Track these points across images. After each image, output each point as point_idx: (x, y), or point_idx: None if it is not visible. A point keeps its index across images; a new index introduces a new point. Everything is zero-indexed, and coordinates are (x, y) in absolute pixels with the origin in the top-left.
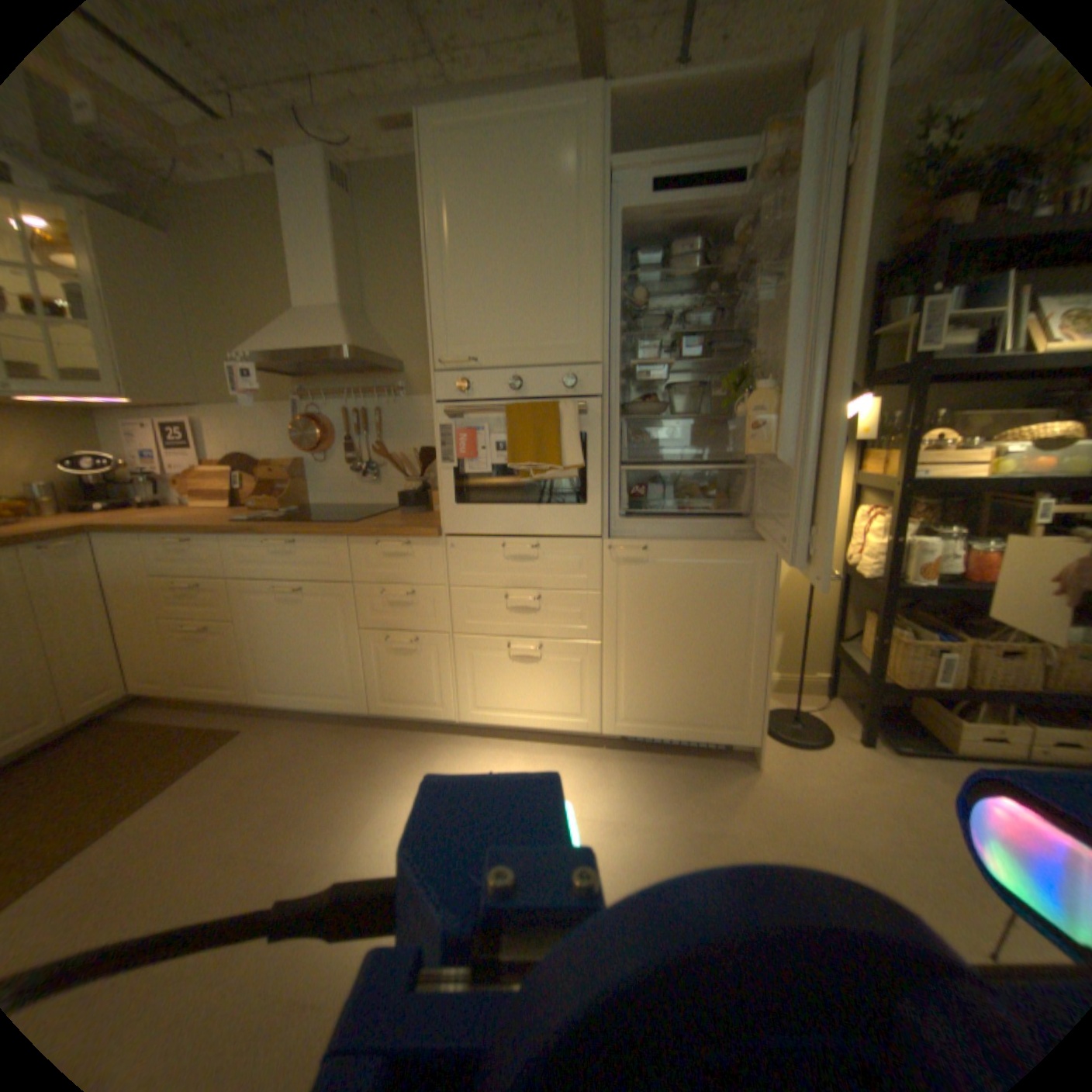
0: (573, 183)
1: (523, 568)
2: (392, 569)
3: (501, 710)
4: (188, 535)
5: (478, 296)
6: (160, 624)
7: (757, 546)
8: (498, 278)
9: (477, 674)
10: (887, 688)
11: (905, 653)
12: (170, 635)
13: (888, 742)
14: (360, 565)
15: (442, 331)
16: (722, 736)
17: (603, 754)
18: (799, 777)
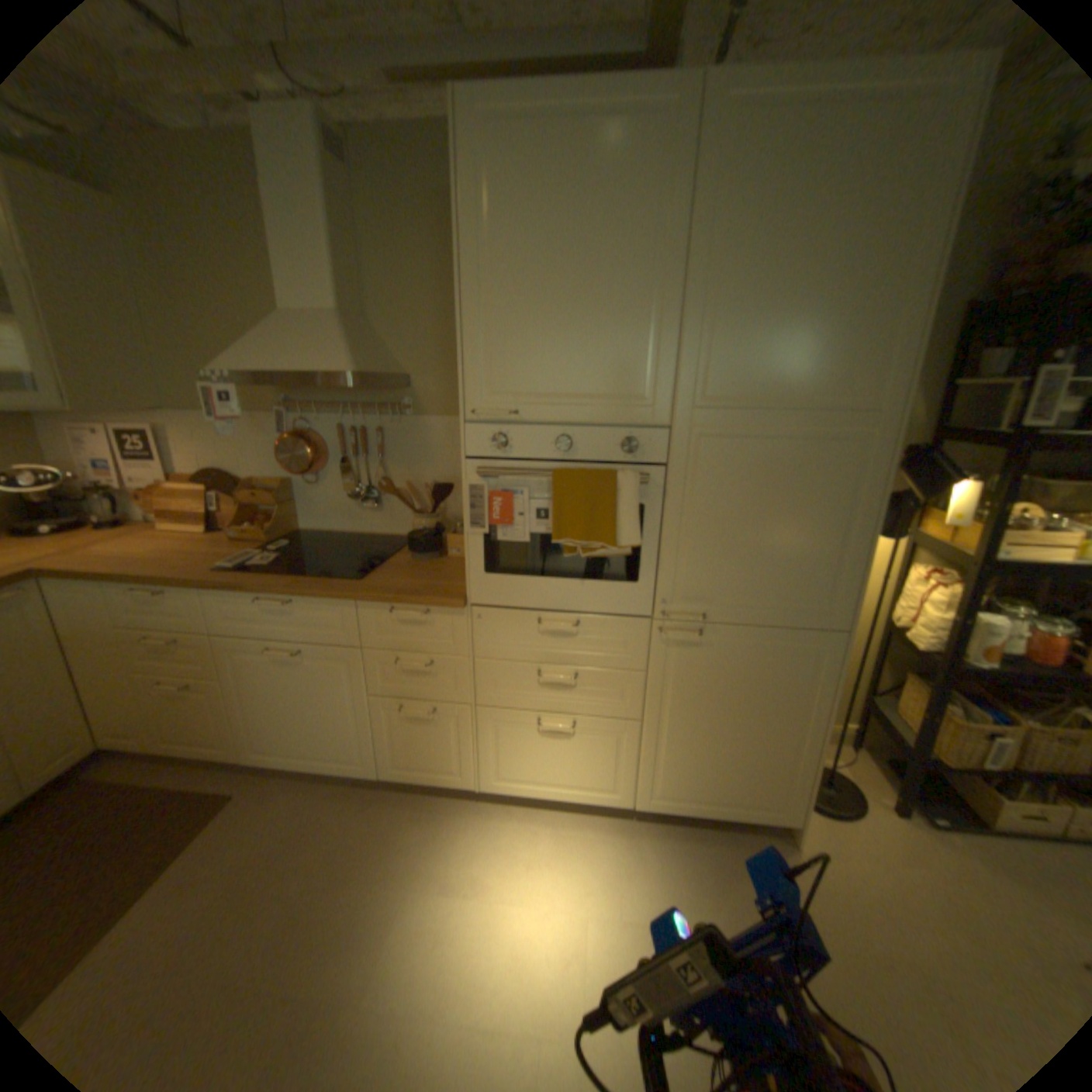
0: (652, 206)
1: (560, 644)
2: (408, 637)
3: (527, 782)
4: (164, 590)
5: (523, 338)
6: (135, 680)
7: (825, 636)
8: (548, 318)
9: (502, 747)
10: (931, 763)
11: (956, 733)
12: (148, 692)
13: (922, 810)
14: (372, 631)
15: (476, 376)
16: (763, 816)
17: (635, 826)
18: (839, 857)
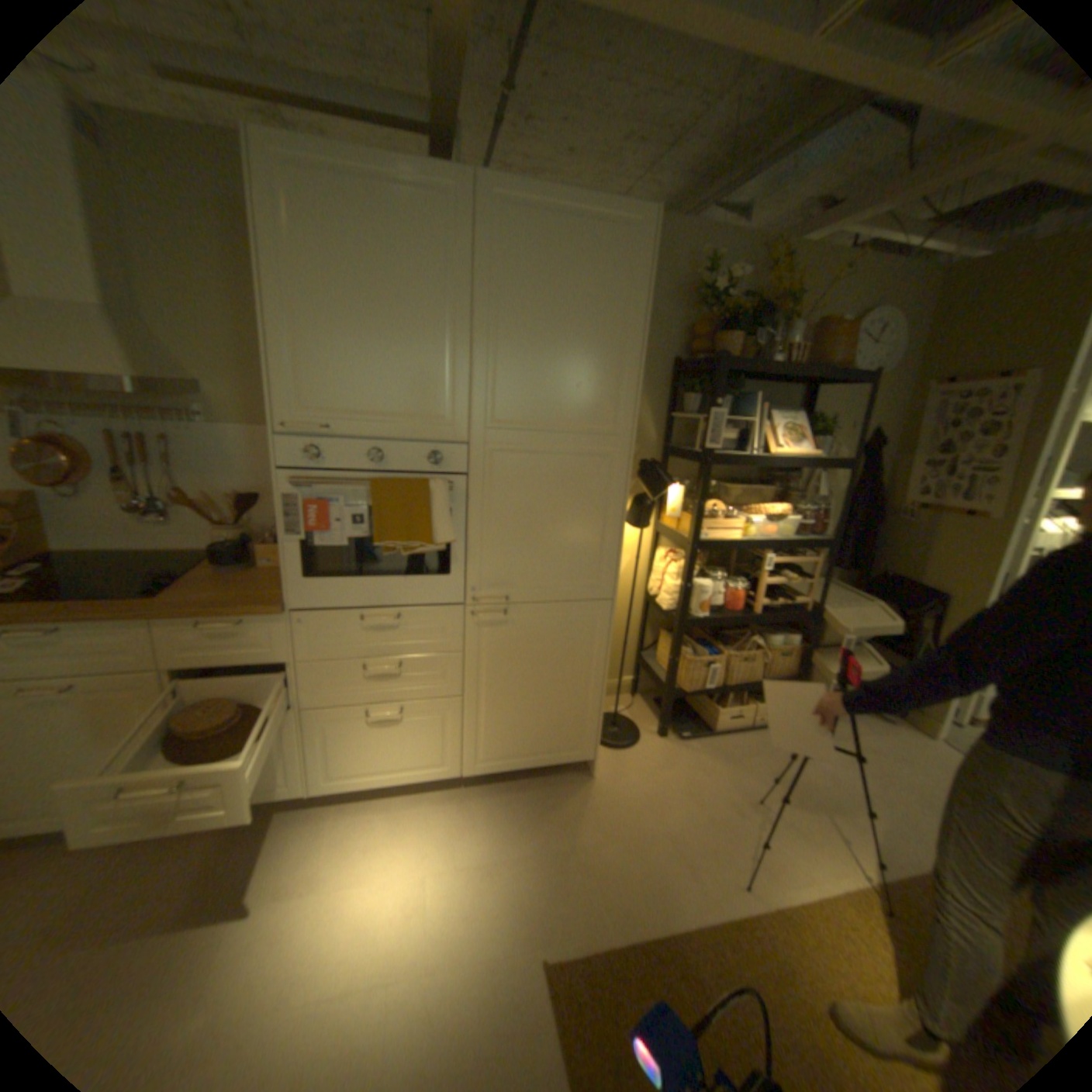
0: (442, 266)
1: (384, 638)
2: (219, 651)
3: (359, 776)
4: None
5: (332, 361)
6: None
7: (596, 605)
8: (356, 346)
9: (331, 747)
10: (675, 693)
11: (688, 667)
12: None
13: (674, 730)
14: (173, 650)
15: (286, 392)
16: (565, 757)
17: (463, 793)
18: (620, 776)
